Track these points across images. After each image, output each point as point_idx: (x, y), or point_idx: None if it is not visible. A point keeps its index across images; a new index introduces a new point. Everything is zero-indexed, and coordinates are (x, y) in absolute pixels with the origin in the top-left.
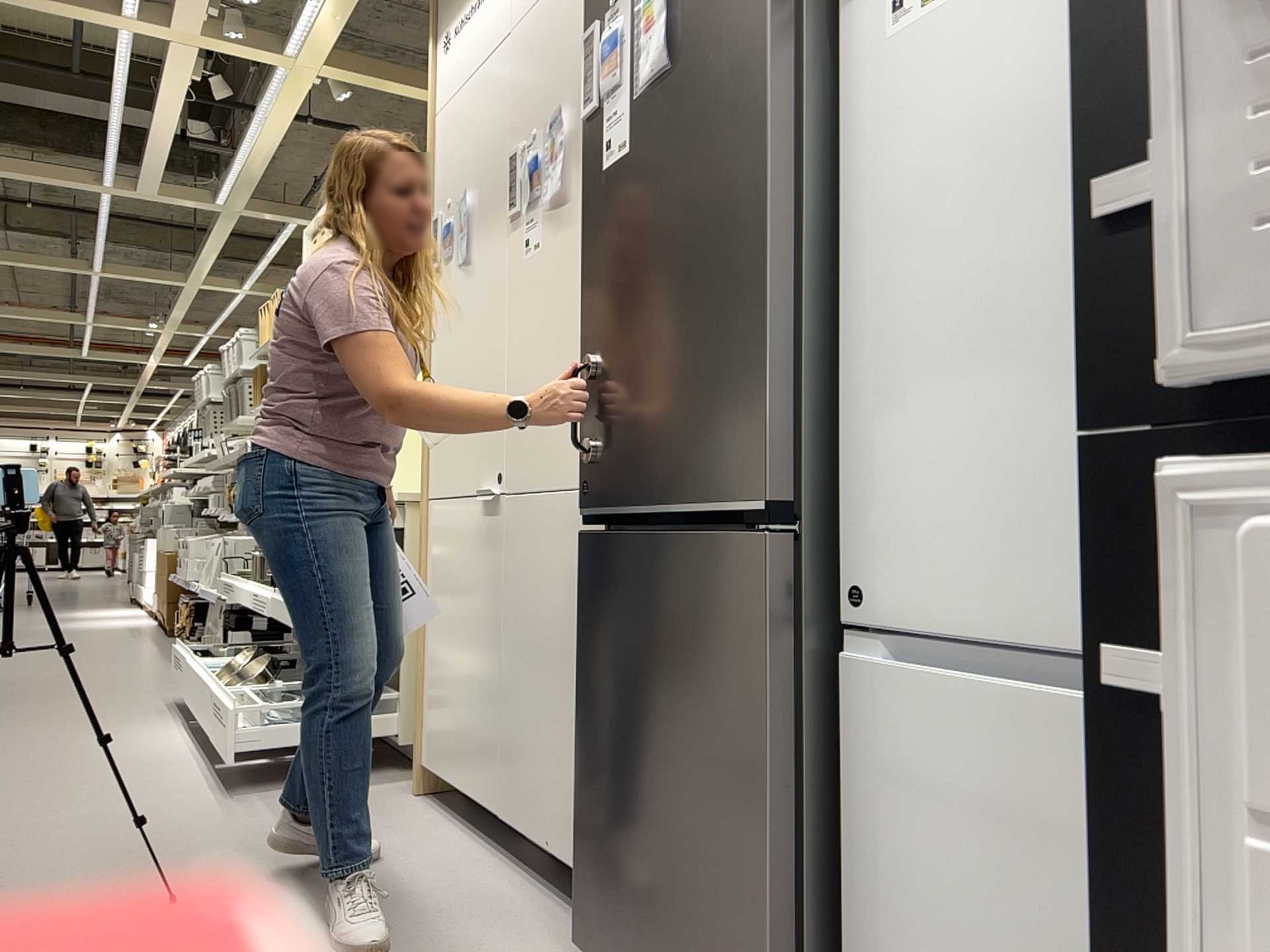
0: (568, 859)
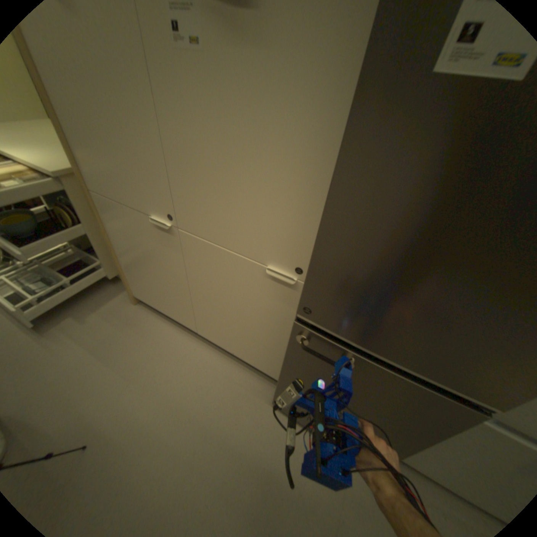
0: (246, 360)
